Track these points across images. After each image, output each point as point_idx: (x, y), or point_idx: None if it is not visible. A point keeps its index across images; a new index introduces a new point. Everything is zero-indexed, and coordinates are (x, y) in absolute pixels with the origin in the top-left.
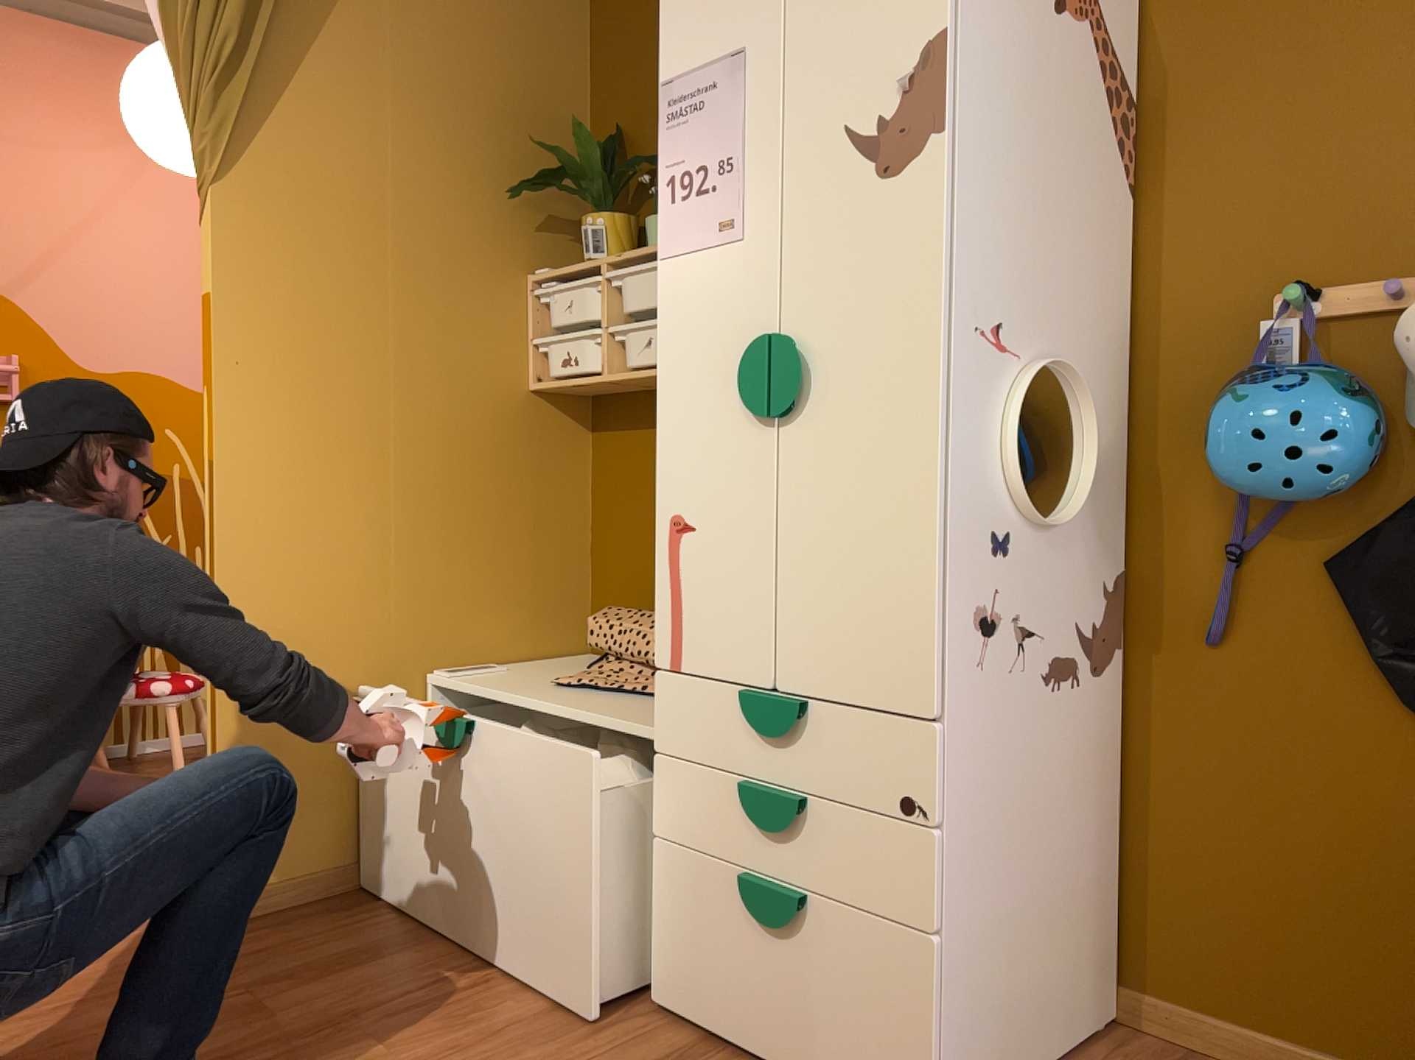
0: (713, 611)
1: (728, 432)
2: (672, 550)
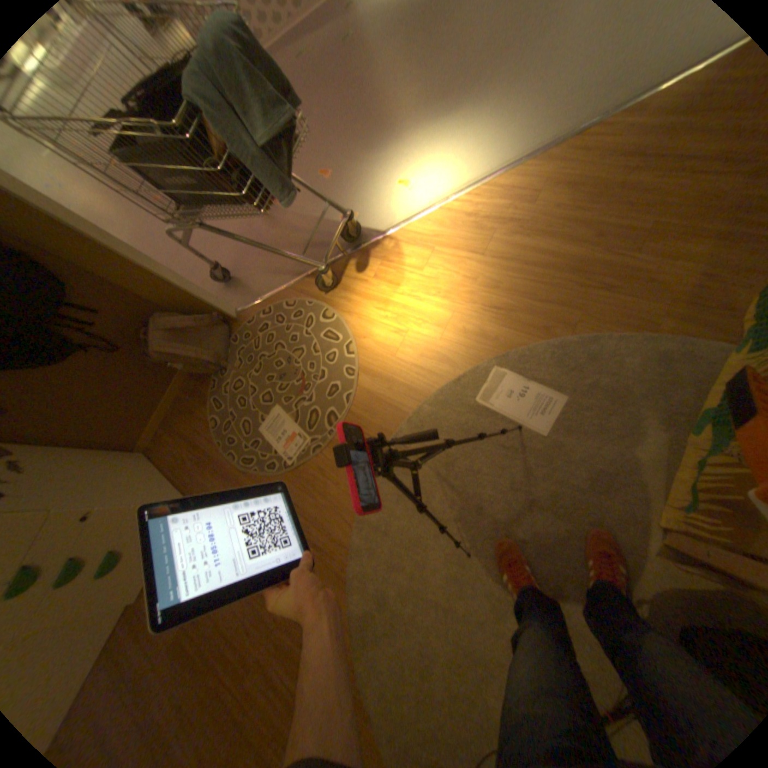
0: None
1: None
2: None
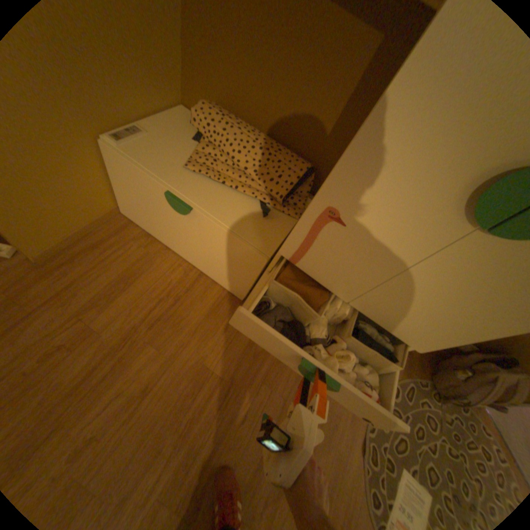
0: (332, 263)
1: (427, 198)
2: (320, 222)
